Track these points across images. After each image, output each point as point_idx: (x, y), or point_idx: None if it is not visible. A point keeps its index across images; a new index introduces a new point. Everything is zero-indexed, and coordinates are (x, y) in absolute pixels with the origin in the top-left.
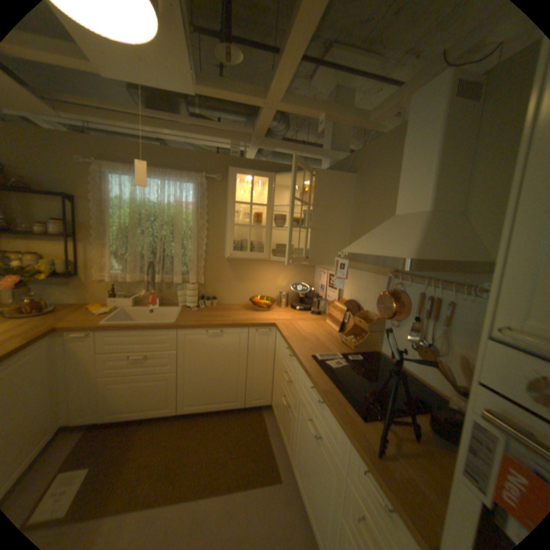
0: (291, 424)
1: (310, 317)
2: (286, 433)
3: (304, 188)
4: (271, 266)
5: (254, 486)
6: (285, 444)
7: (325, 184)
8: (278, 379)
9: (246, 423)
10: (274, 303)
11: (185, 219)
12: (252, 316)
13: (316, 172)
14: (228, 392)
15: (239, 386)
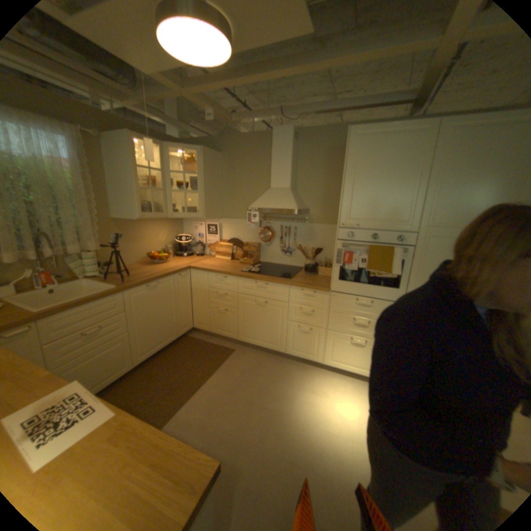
0: (230, 318)
1: (201, 258)
2: (225, 327)
3: (182, 158)
4: (152, 225)
5: (225, 359)
6: (223, 336)
7: (206, 159)
8: (203, 303)
9: (185, 345)
10: (165, 256)
11: (61, 180)
12: (164, 268)
13: (199, 149)
14: (167, 330)
15: (173, 323)
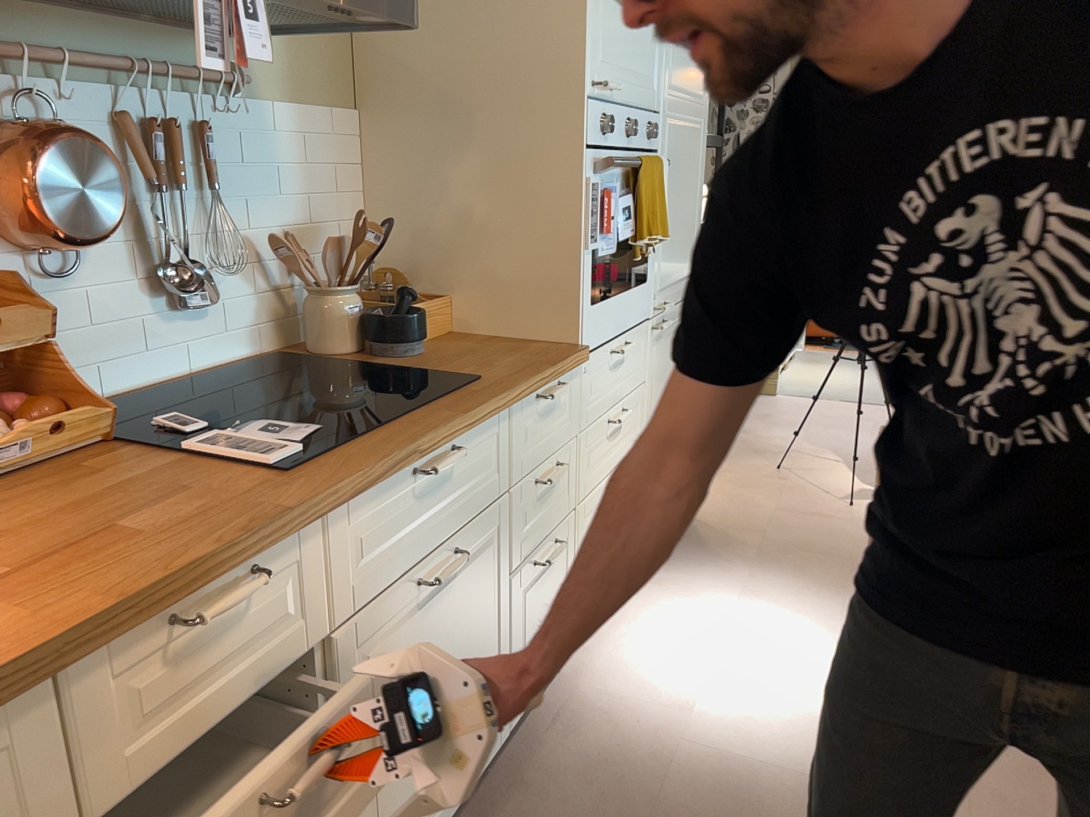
0: None
1: None
2: None
3: None
4: None
5: None
6: None
7: None
8: None
9: None
10: None
11: None
12: None
13: None
14: None
15: None
